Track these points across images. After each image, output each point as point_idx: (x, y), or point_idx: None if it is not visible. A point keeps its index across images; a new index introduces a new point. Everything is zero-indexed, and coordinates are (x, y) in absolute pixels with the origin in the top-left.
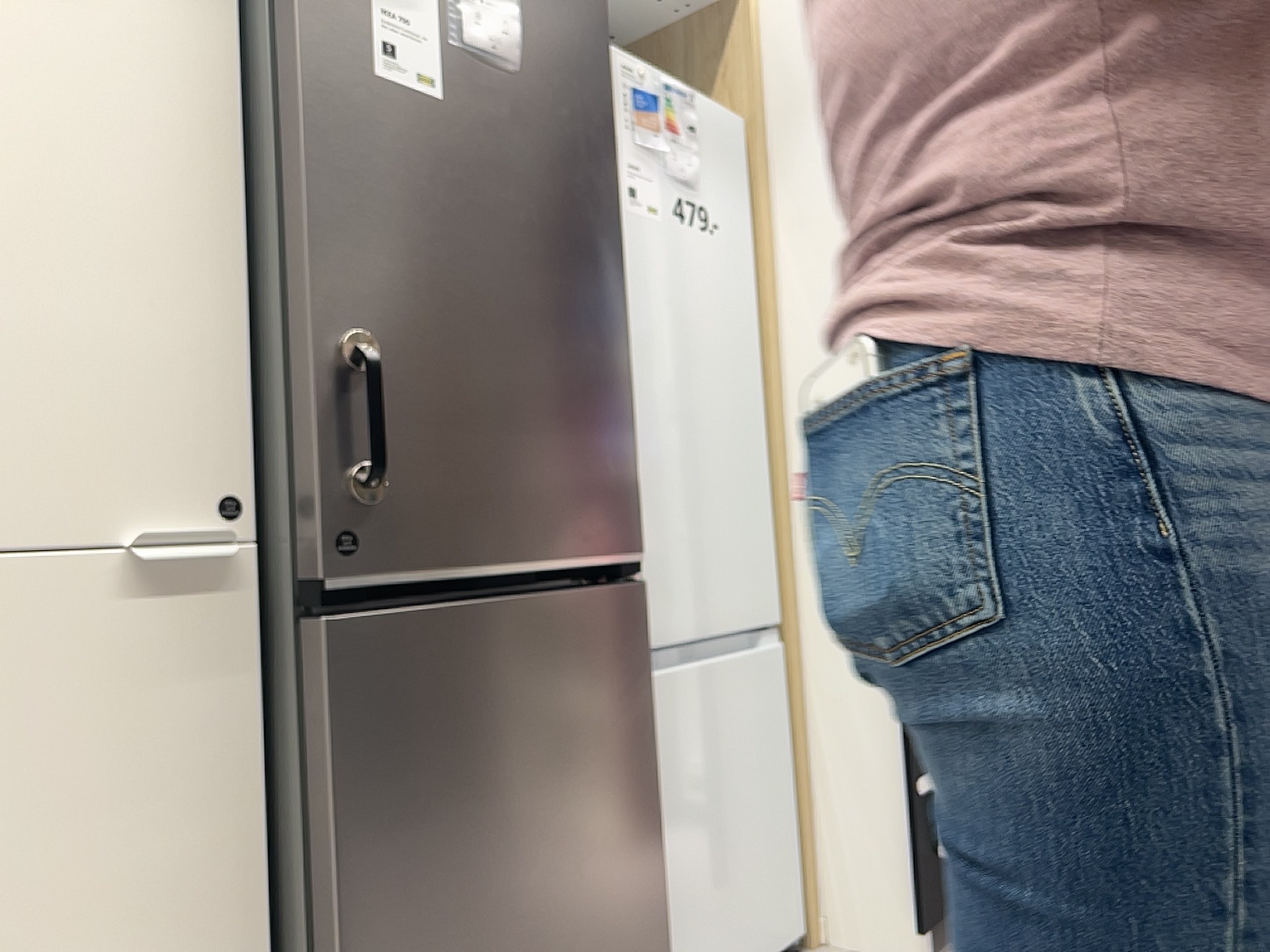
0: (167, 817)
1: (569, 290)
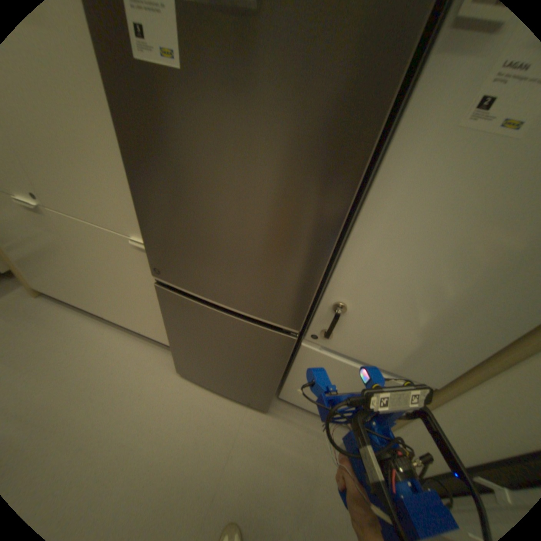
0: (152, 289)
1: (278, 210)
